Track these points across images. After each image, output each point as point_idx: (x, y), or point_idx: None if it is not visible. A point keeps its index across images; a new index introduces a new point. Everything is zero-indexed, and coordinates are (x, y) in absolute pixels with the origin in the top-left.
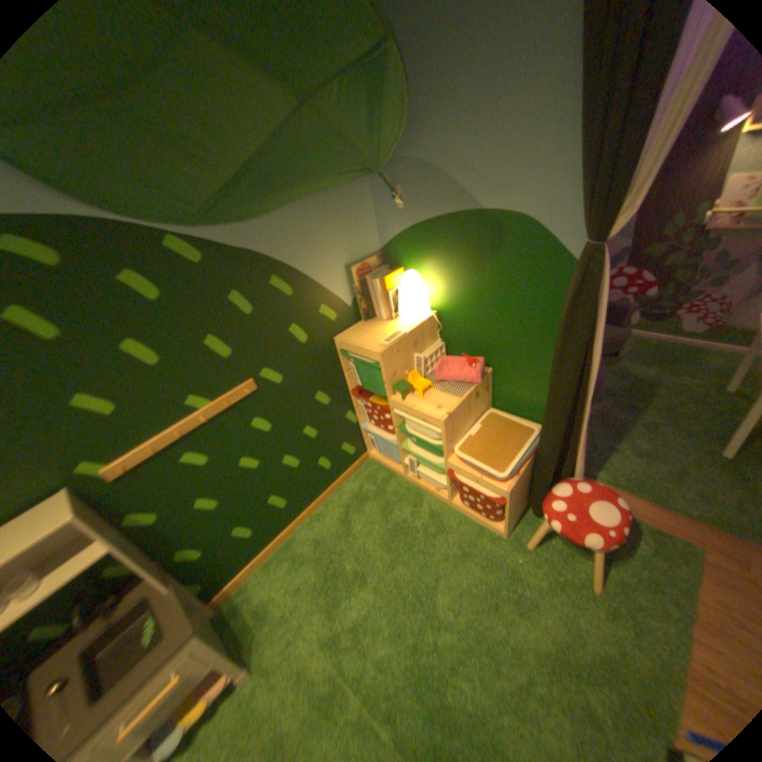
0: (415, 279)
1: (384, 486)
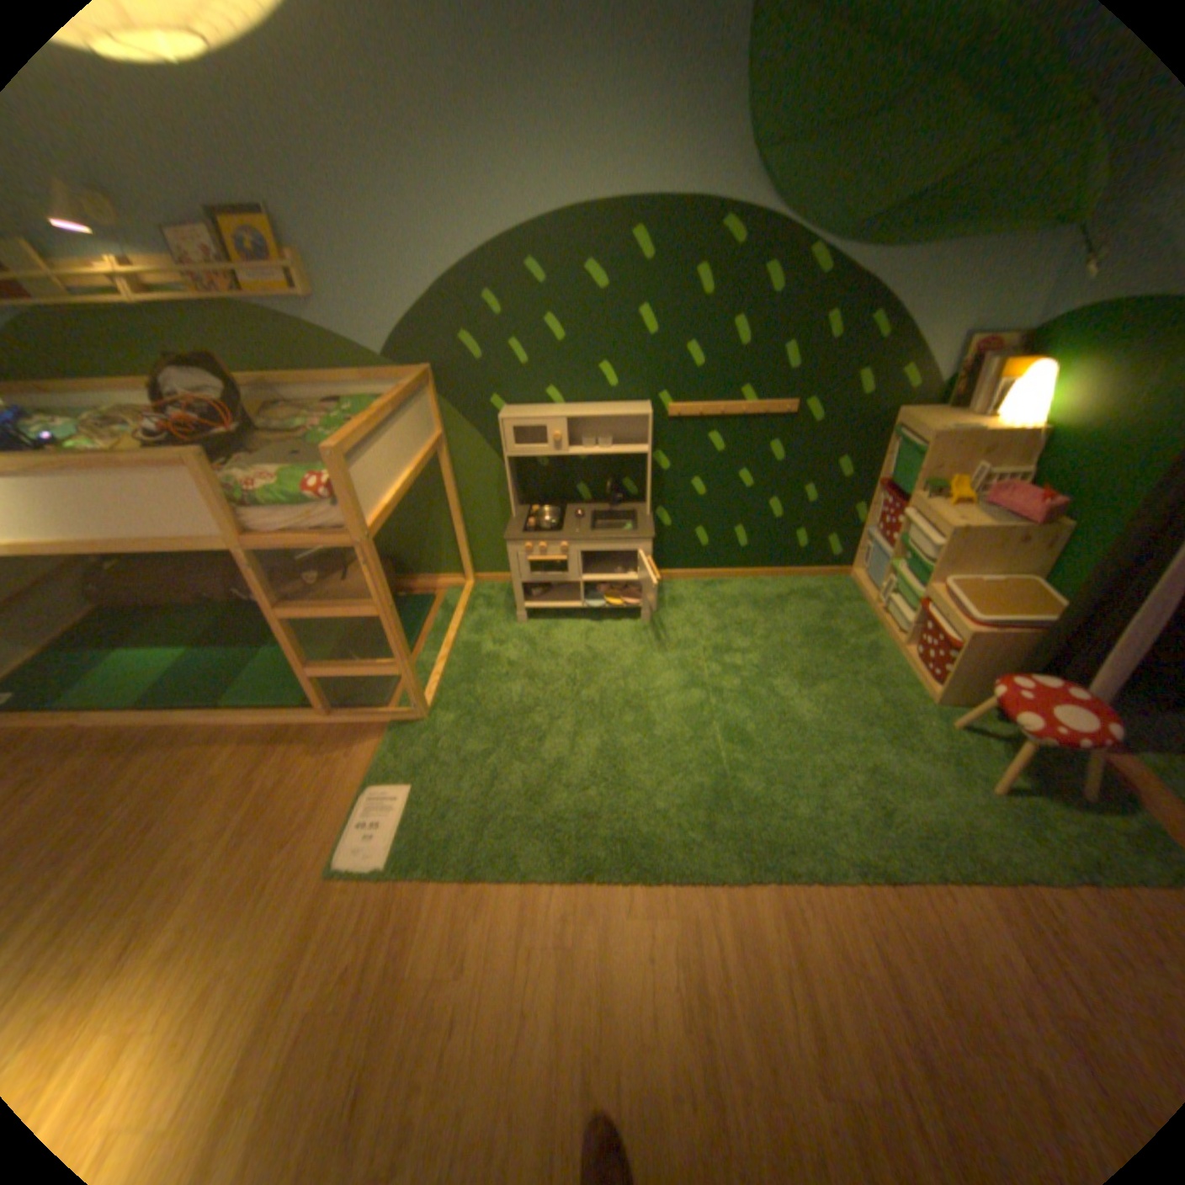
0: (1045, 373)
1: (843, 602)
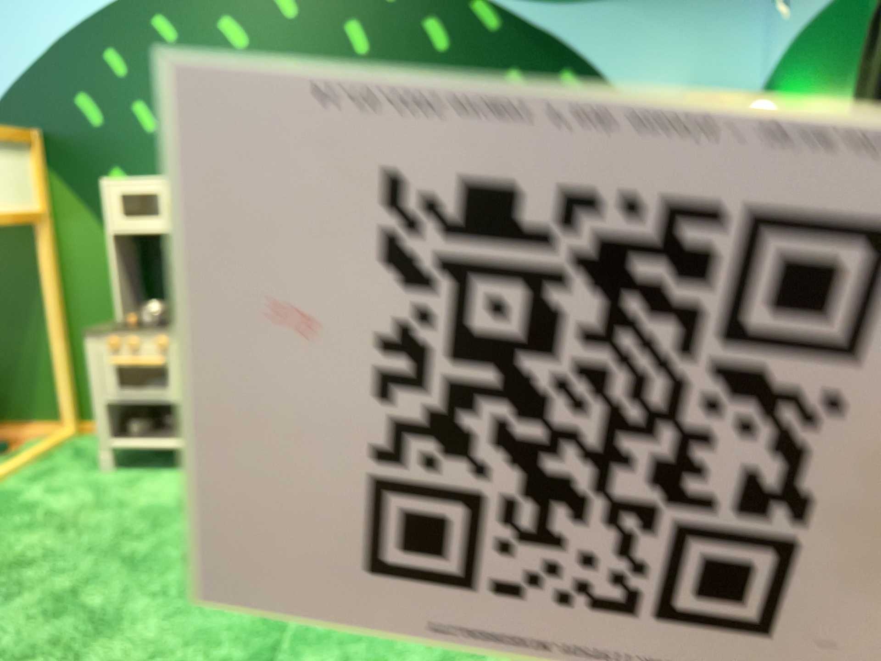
0: None
1: None
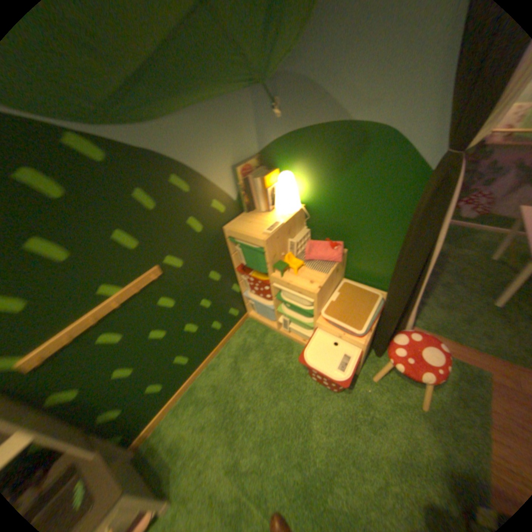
0: (290, 178)
1: (263, 338)
